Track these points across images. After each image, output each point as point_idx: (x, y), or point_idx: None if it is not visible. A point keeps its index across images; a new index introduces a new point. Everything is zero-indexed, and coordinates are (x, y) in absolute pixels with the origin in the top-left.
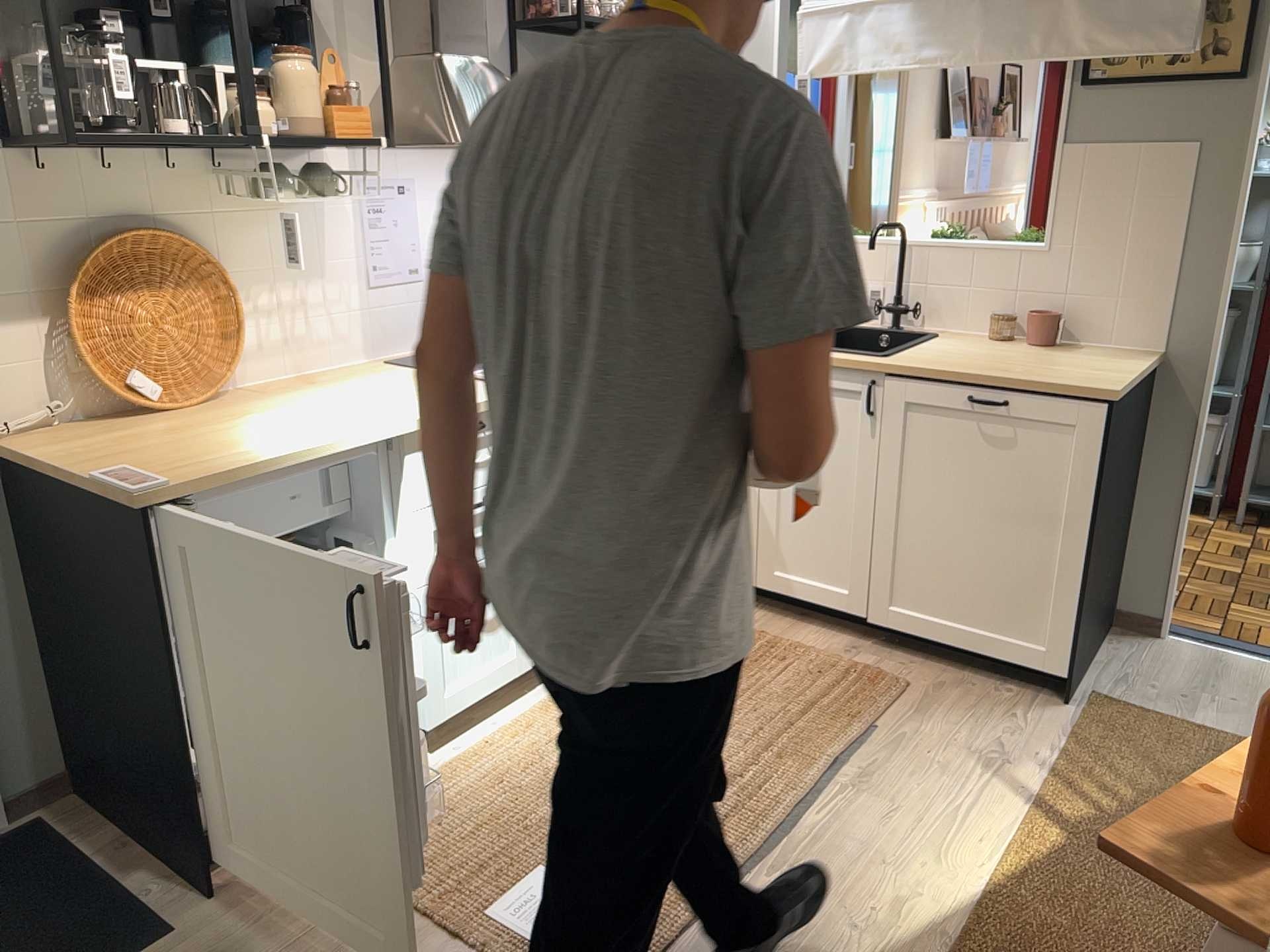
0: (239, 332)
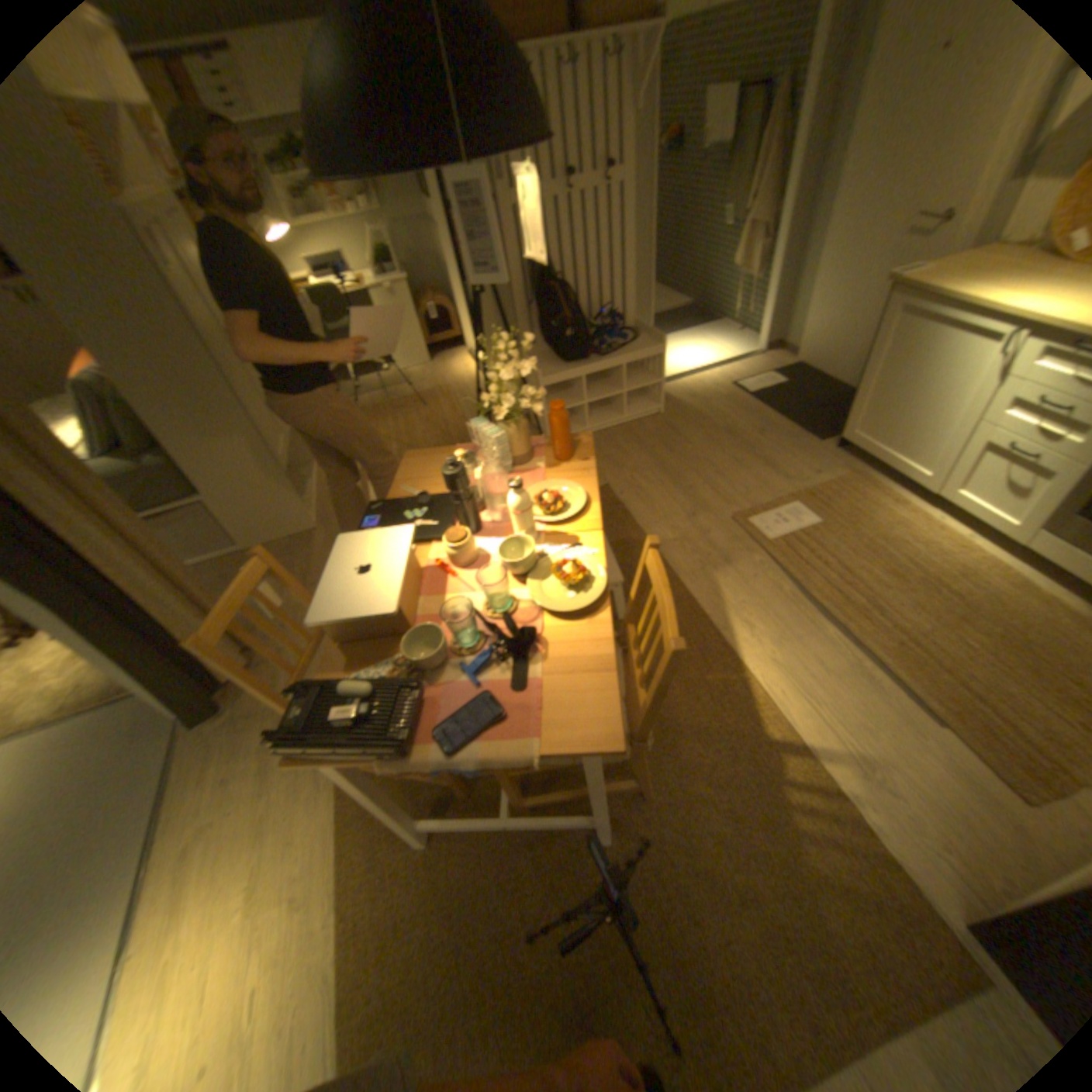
0: None
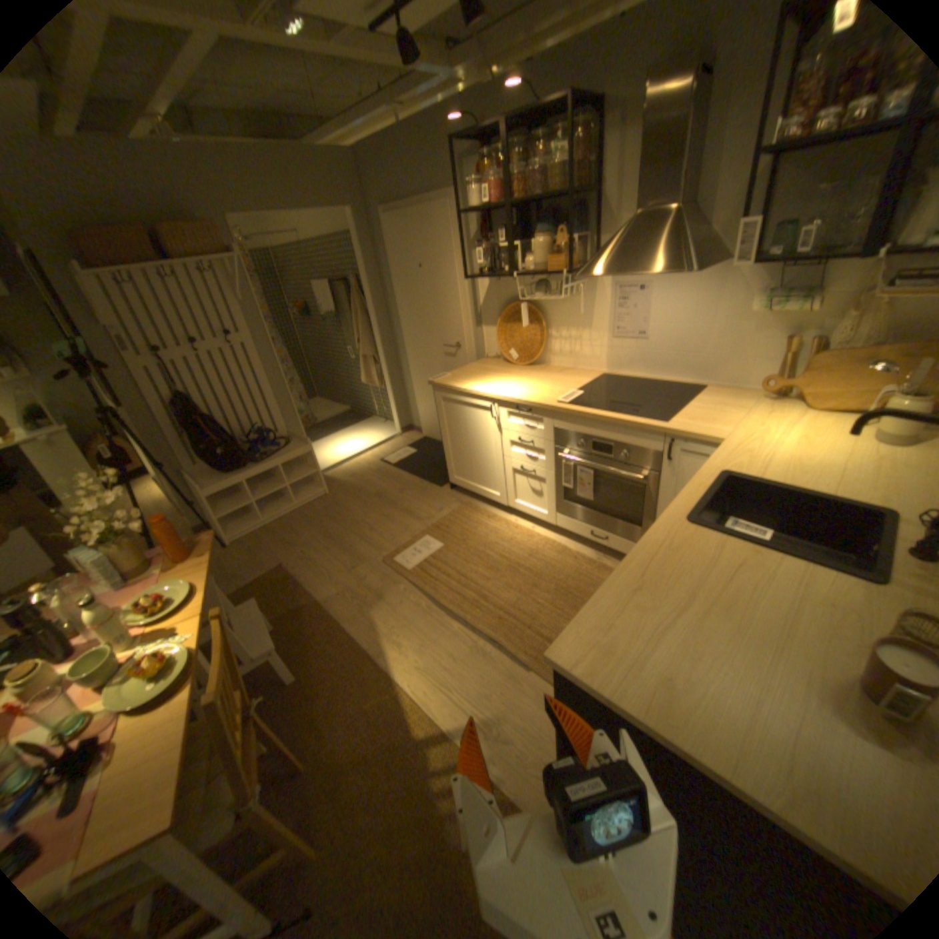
0: (542, 344)
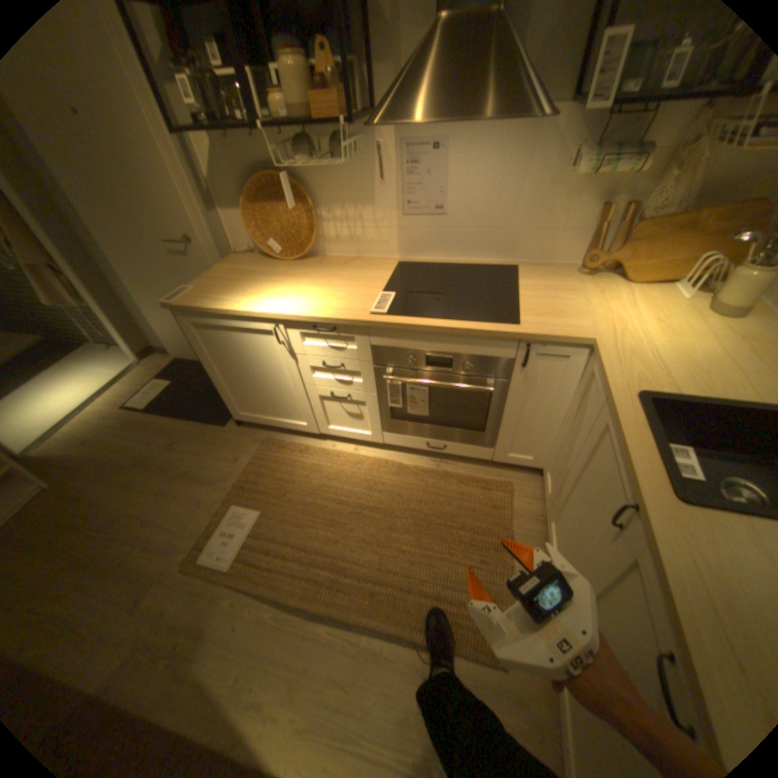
0: (315, 229)
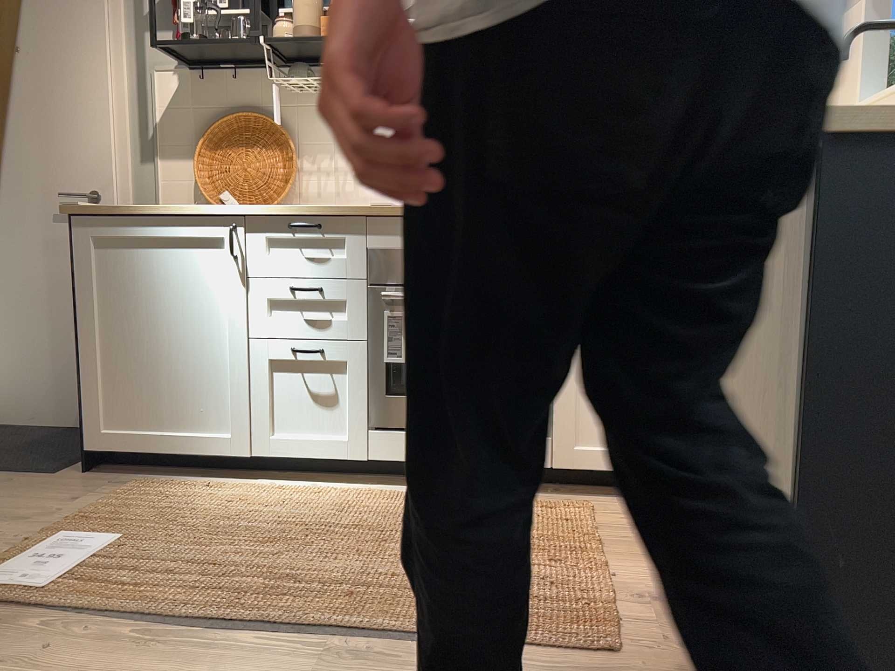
0: (290, 177)
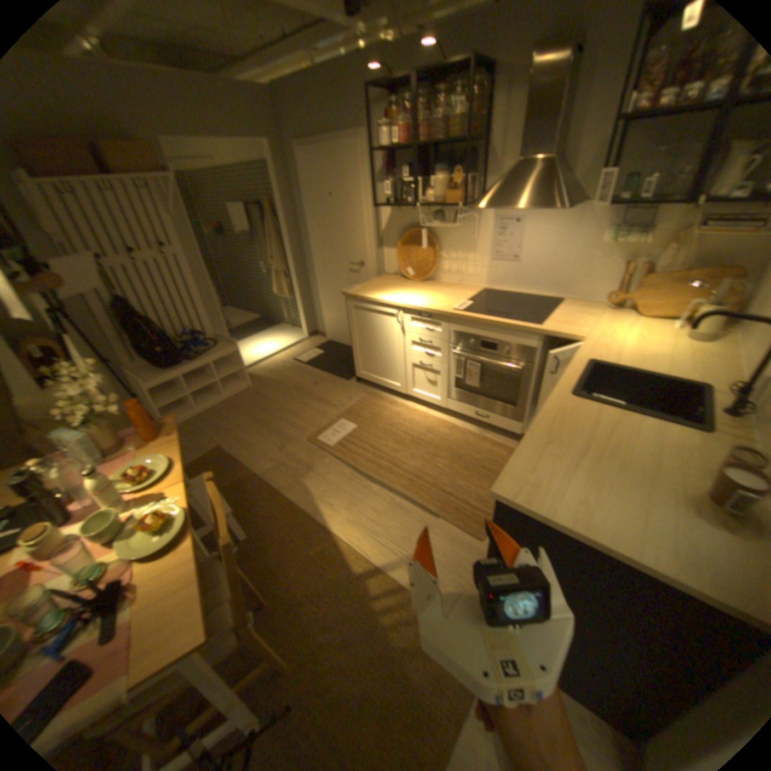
0: (434, 263)
